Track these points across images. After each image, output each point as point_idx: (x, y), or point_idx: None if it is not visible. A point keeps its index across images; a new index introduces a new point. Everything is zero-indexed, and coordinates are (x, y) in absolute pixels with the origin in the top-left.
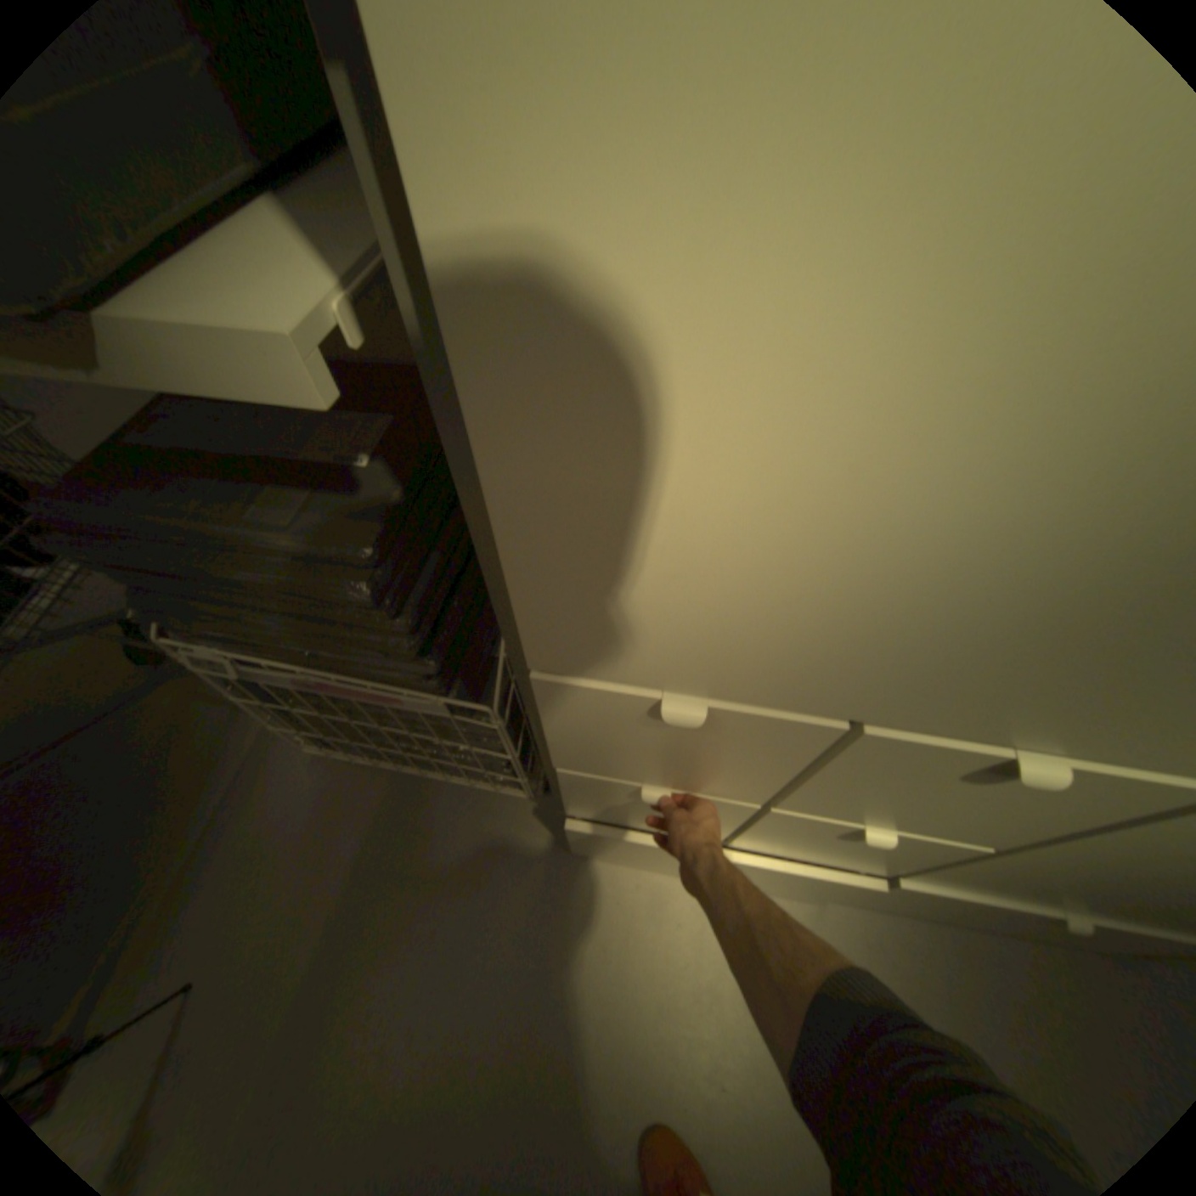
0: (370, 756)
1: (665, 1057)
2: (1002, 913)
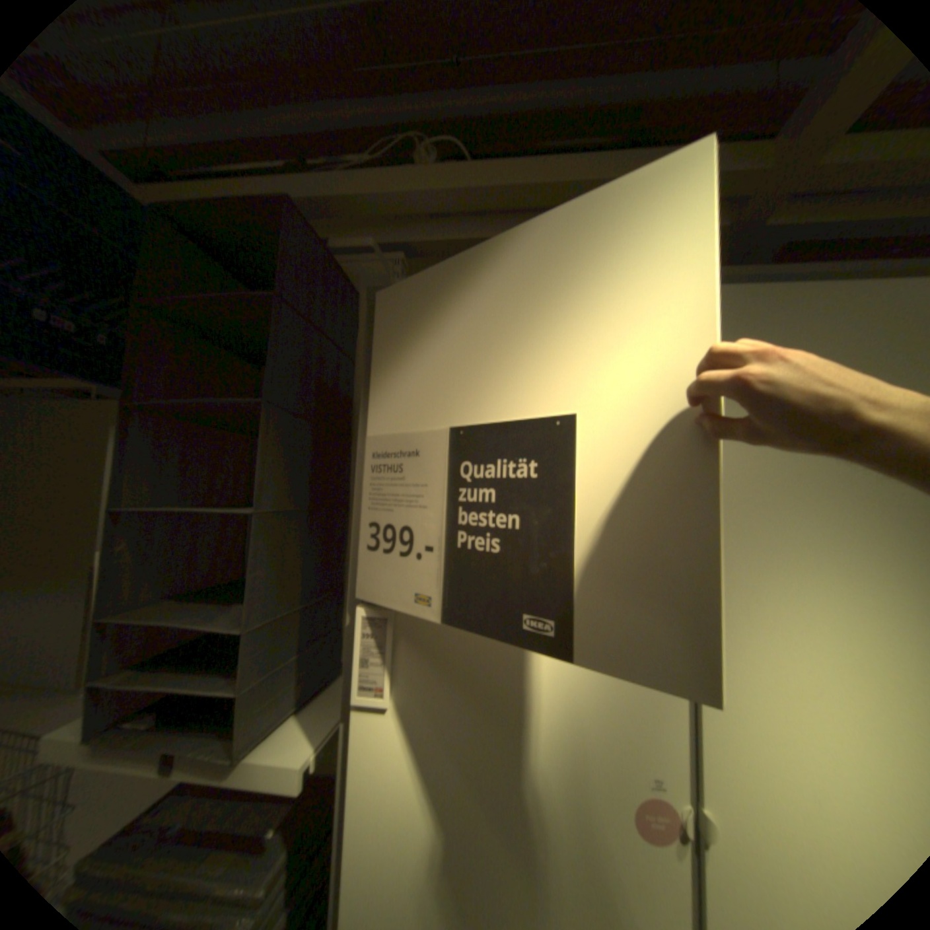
0: None
1: None
2: None
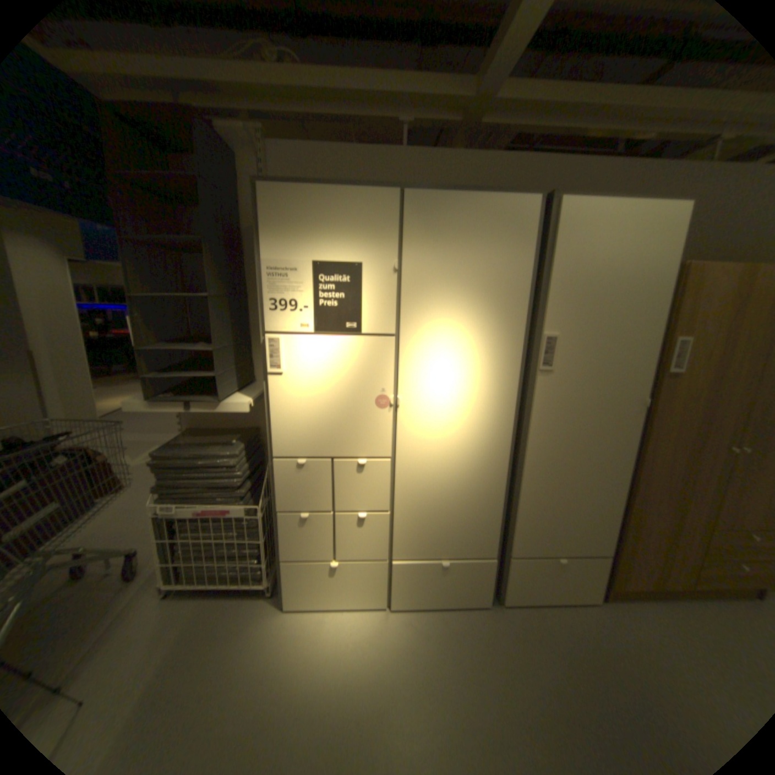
0: (193, 586)
1: (321, 681)
2: (430, 575)
